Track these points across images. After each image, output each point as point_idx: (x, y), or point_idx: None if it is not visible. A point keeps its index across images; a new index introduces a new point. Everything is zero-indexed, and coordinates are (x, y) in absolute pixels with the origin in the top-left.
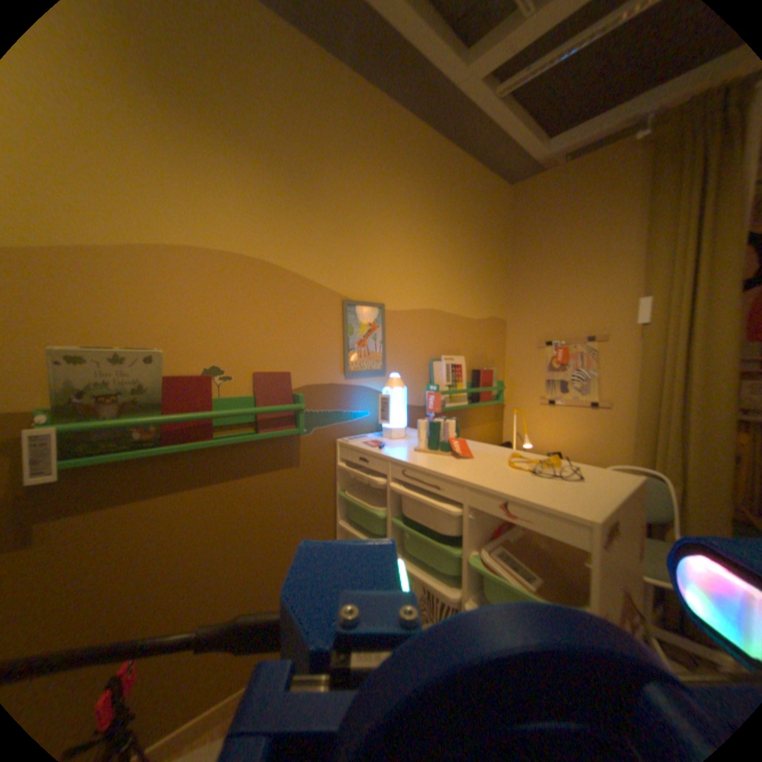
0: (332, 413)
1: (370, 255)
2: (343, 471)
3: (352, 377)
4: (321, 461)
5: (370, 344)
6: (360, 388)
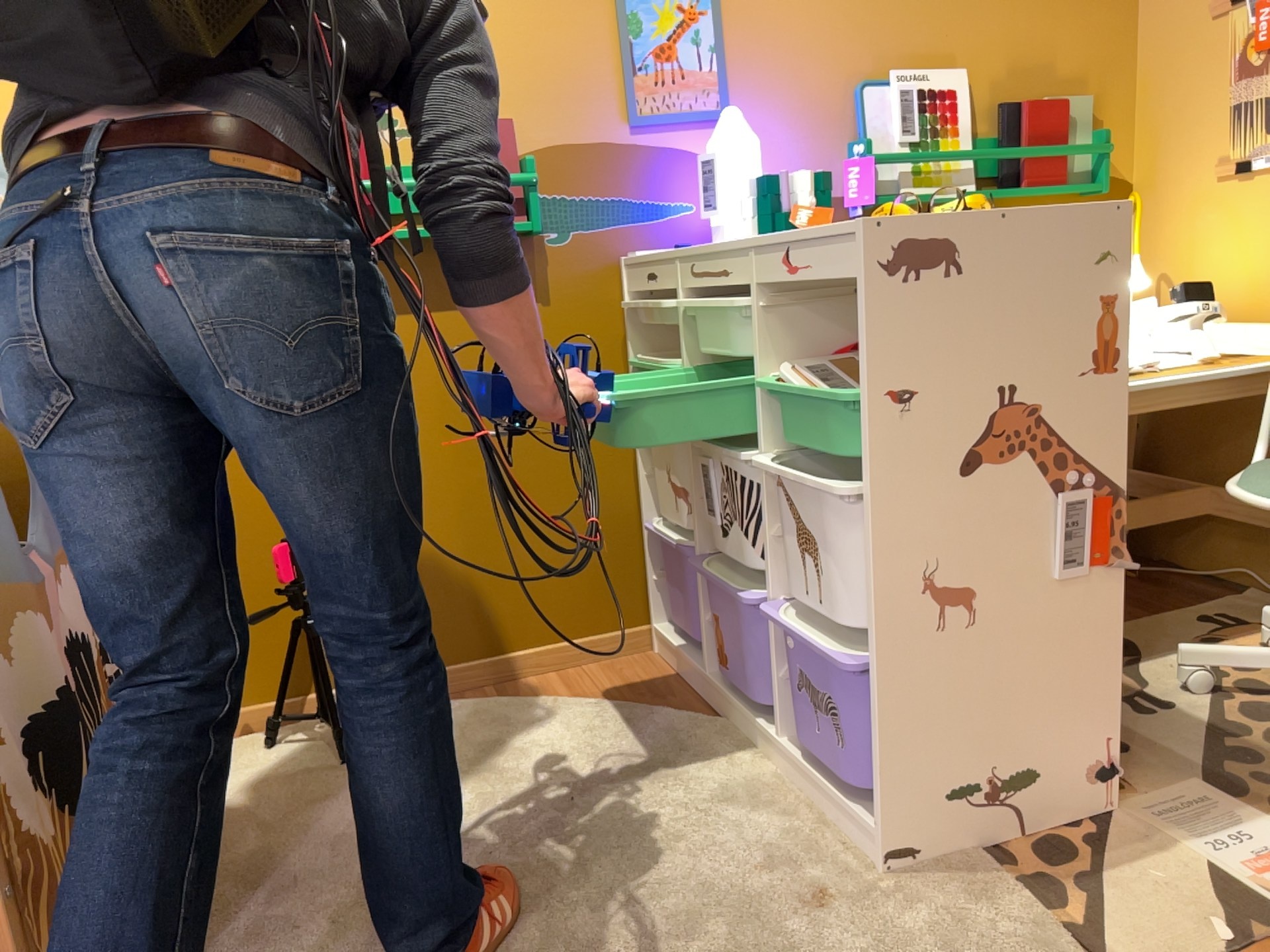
0: (603, 202)
1: None
2: (633, 317)
3: (642, 129)
4: (589, 296)
5: (681, 55)
6: (665, 152)
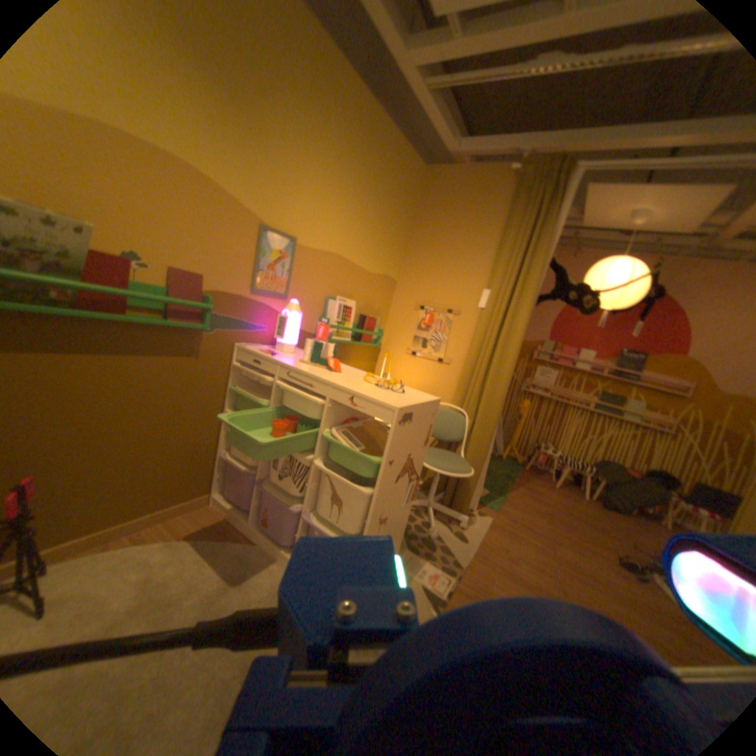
0: (233, 321)
1: (291, 193)
2: (235, 371)
3: (256, 295)
4: (218, 359)
5: (277, 271)
6: (262, 306)
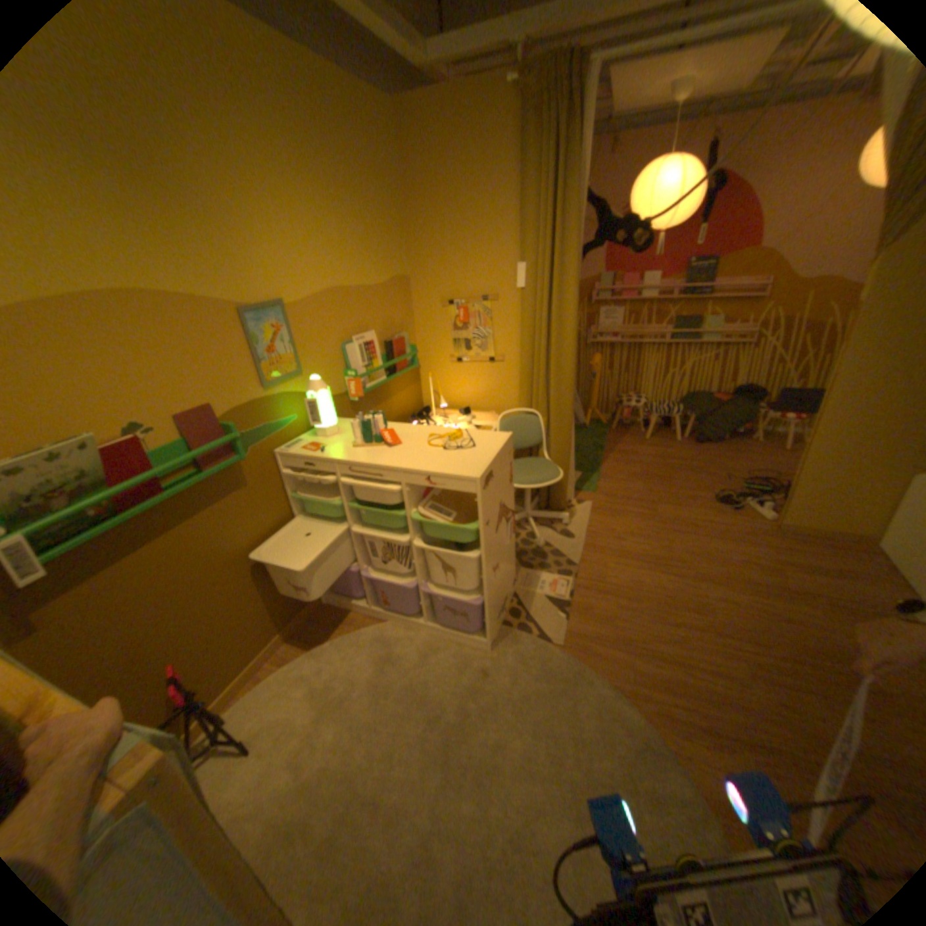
0: (261, 428)
1: (250, 246)
2: (287, 476)
3: (270, 388)
4: (265, 474)
5: (278, 349)
6: (281, 396)
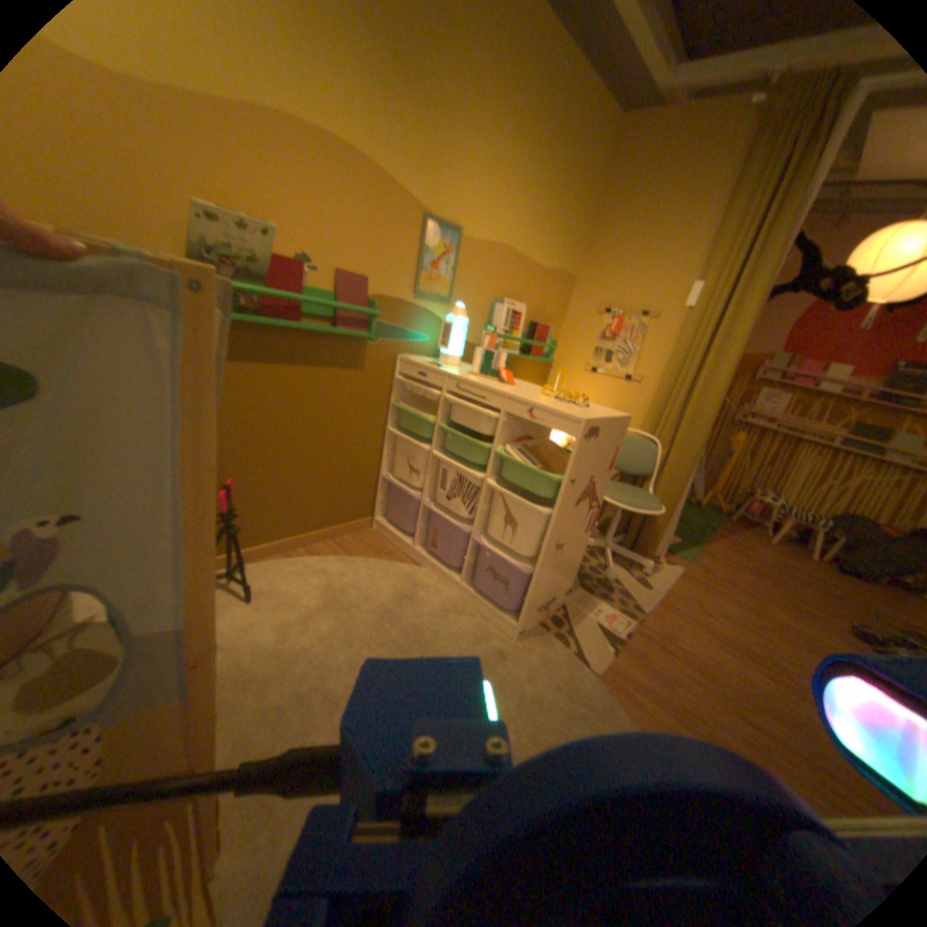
0: (396, 328)
1: (458, 169)
2: (398, 385)
3: (419, 298)
4: (381, 371)
5: (441, 268)
6: (424, 311)
